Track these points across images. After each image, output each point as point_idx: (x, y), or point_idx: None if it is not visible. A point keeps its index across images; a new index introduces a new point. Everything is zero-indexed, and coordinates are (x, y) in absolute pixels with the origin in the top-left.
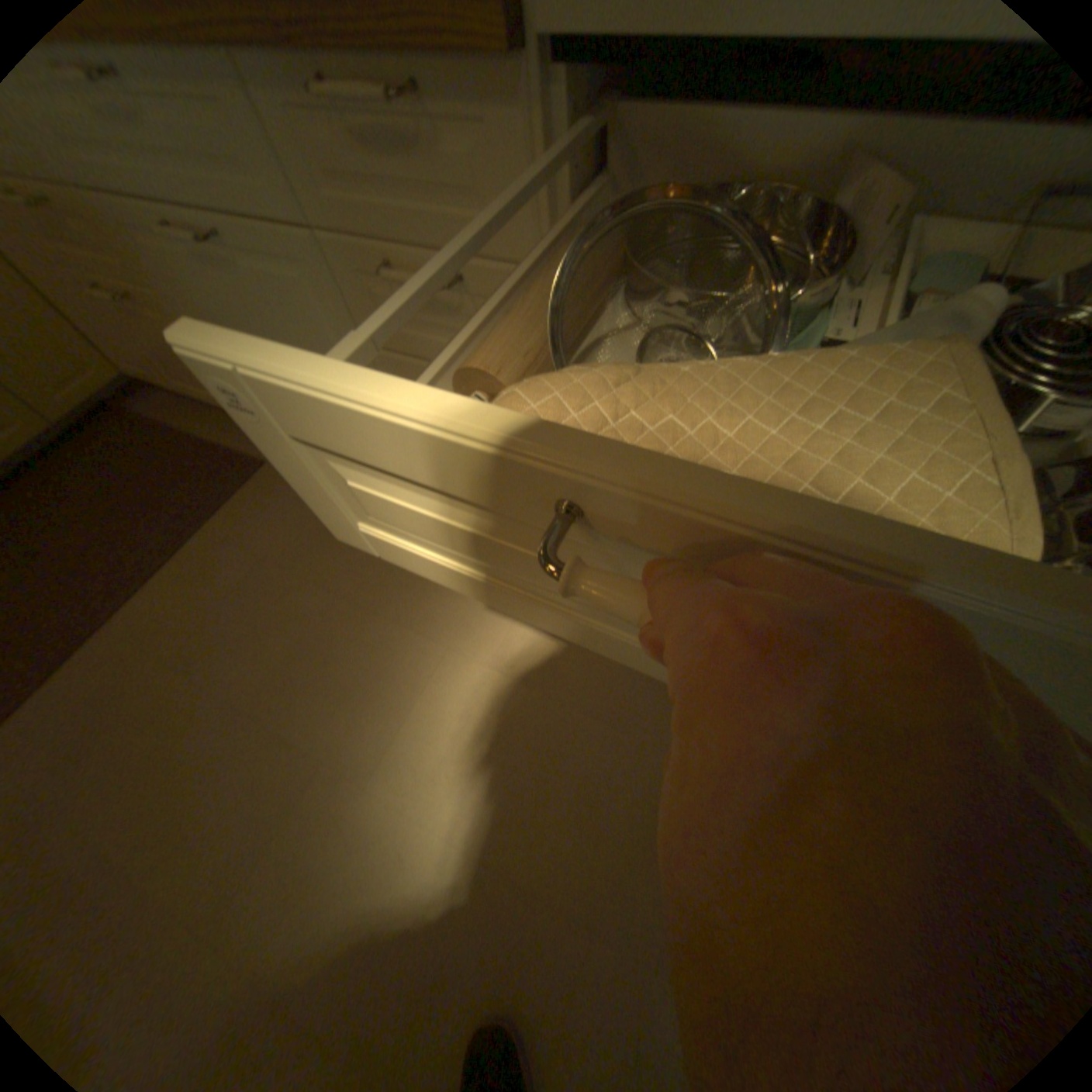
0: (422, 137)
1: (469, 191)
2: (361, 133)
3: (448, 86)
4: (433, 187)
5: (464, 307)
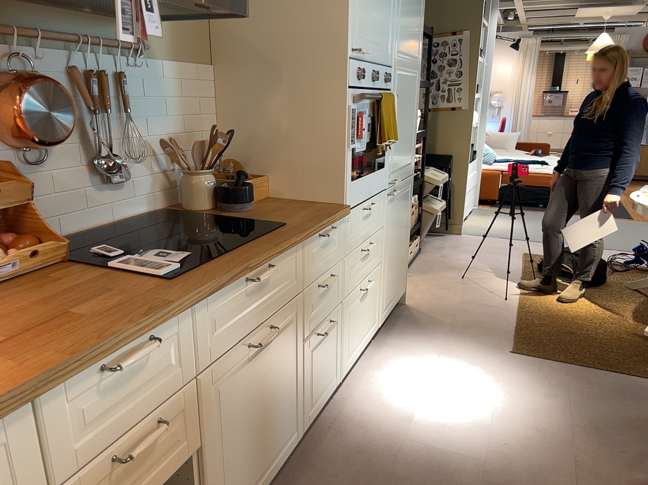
0: (331, 238)
1: (335, 247)
2: (323, 244)
3: (336, 224)
4: (330, 250)
5: (330, 286)
